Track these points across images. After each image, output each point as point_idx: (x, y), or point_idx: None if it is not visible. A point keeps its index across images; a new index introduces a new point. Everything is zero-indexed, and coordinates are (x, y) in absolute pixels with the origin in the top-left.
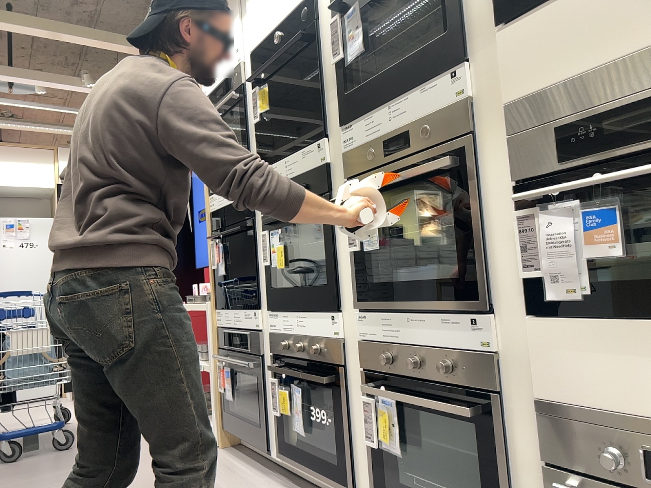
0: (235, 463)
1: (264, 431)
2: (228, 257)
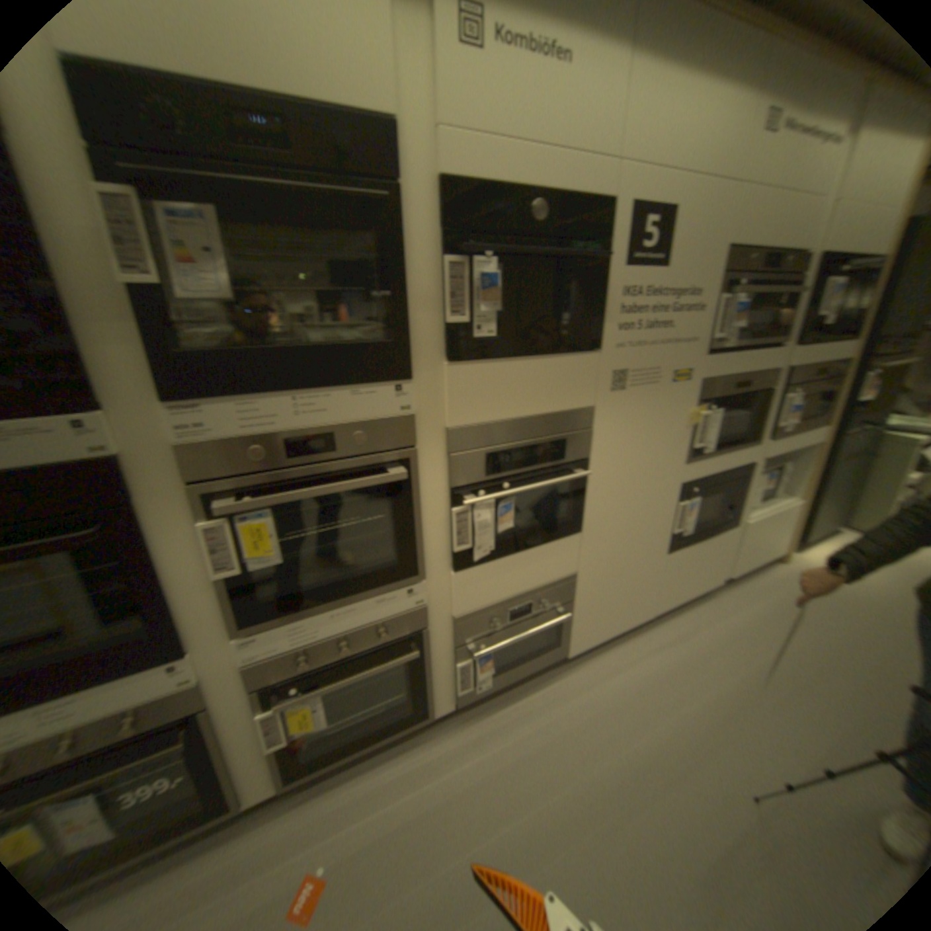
0: None
1: None
2: None
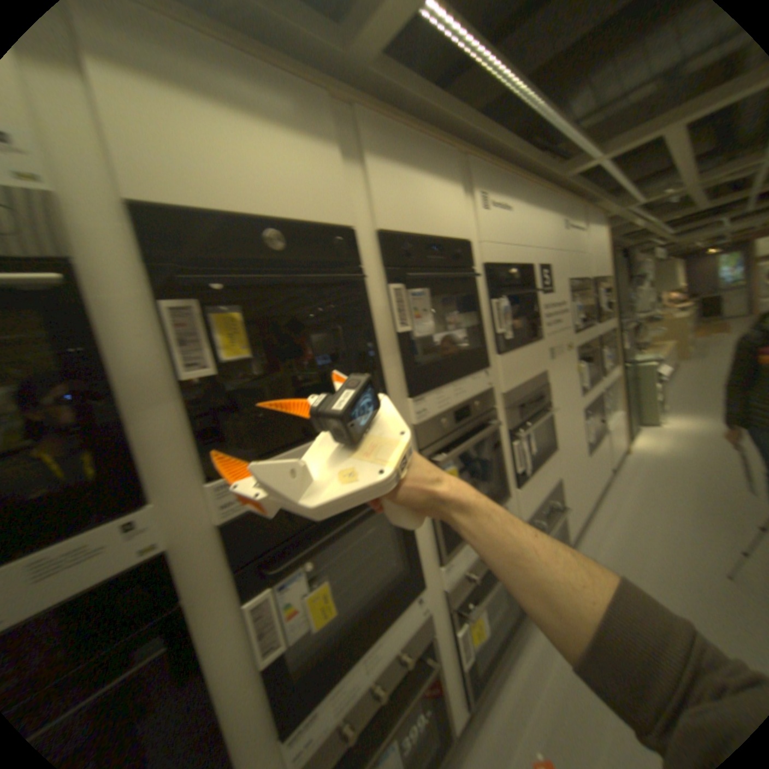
0: None
1: None
2: None
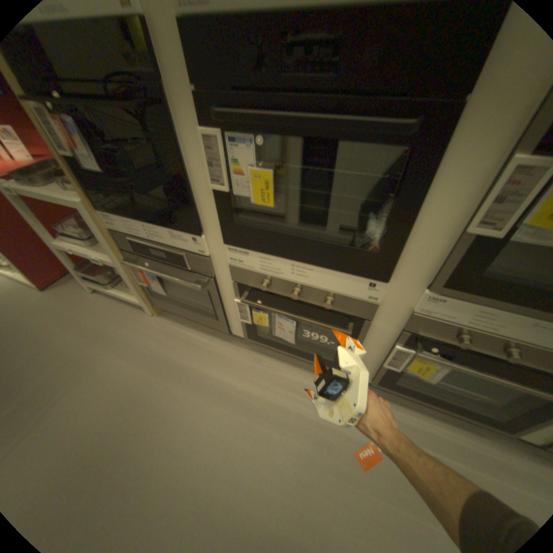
0: (187, 333)
1: (223, 321)
2: (95, 141)
